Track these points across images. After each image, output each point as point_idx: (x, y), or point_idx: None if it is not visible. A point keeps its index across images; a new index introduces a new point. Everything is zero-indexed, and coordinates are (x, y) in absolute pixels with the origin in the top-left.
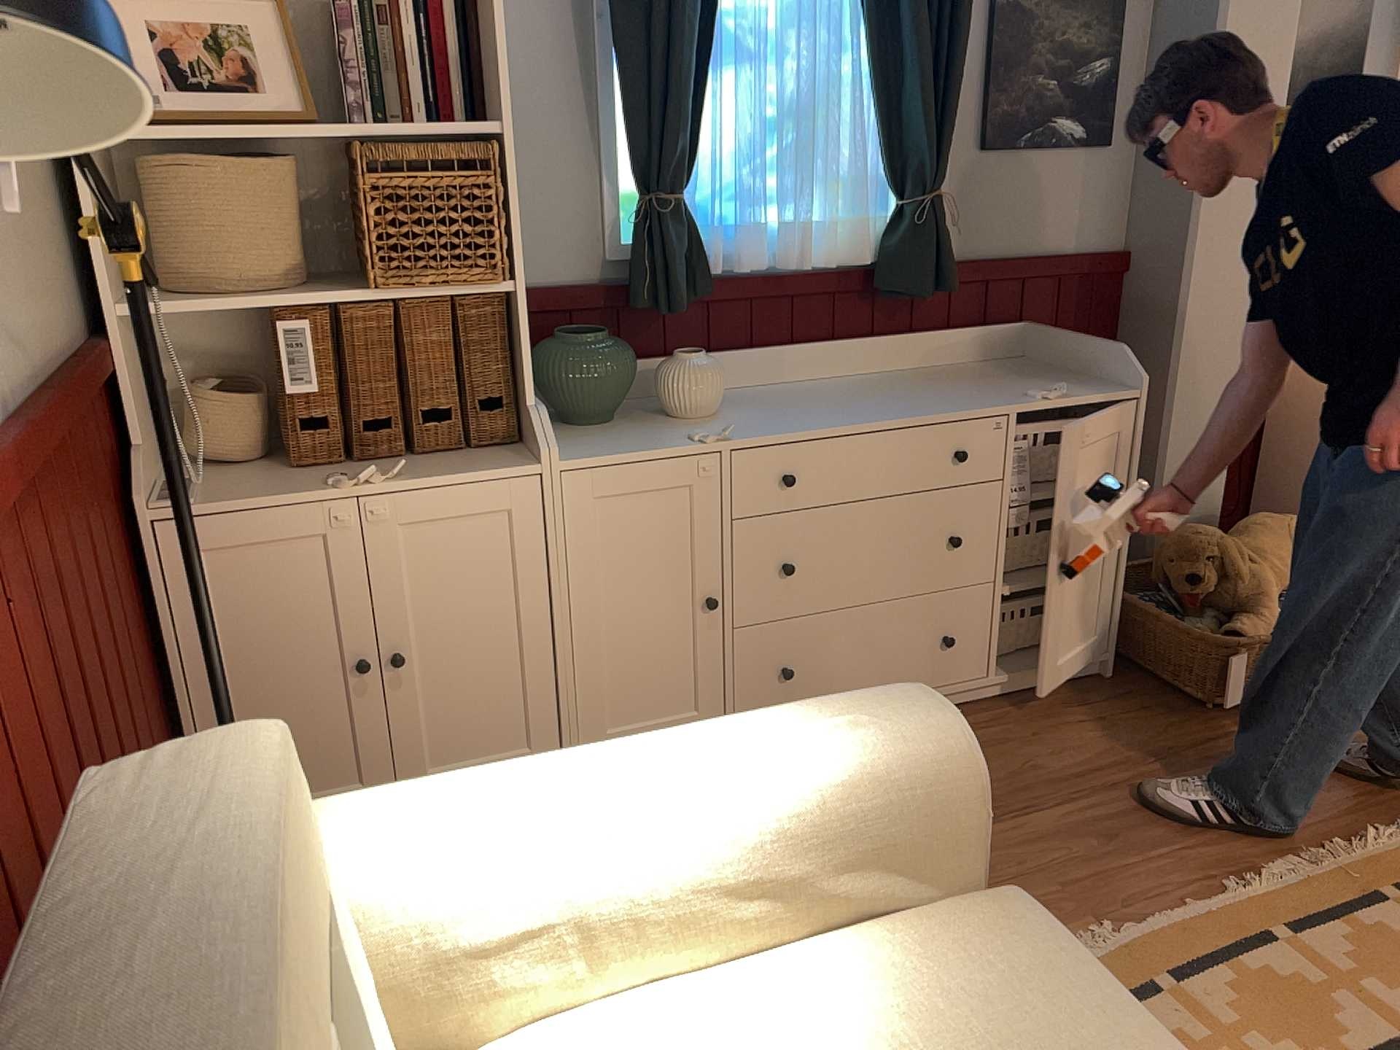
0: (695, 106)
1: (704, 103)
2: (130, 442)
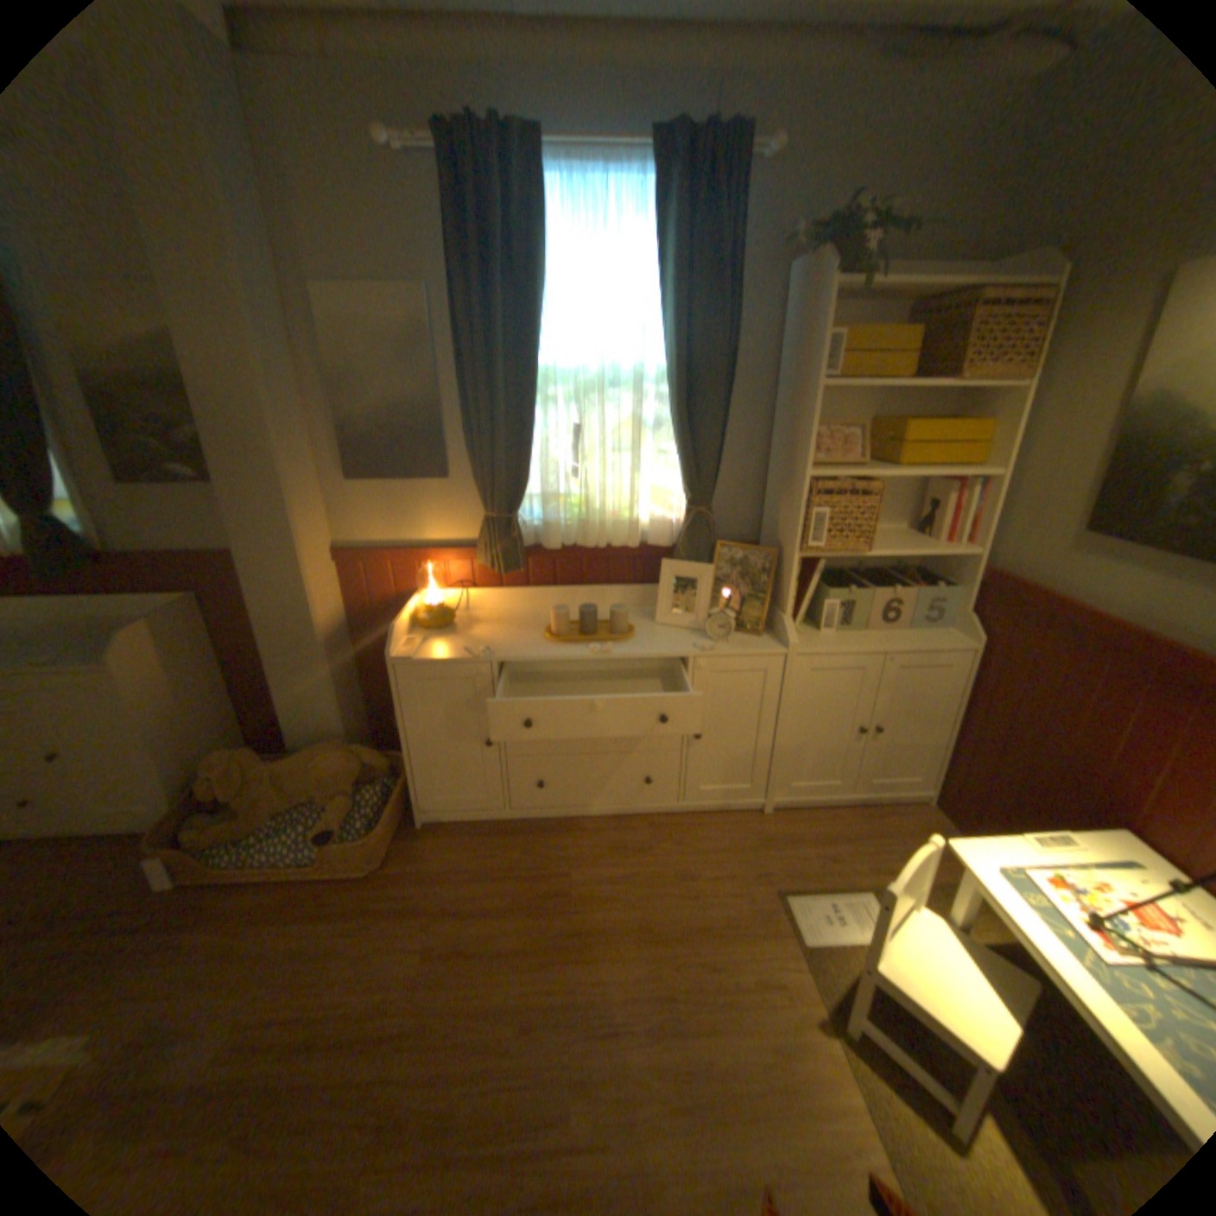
0: None
1: None
2: None
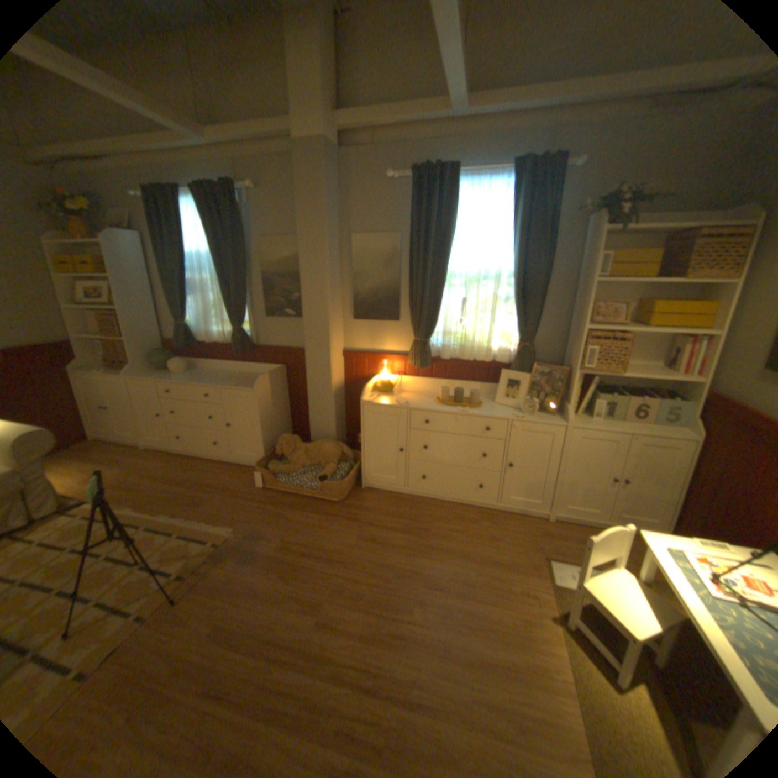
0: (180, 304)
1: (185, 303)
2: (75, 360)
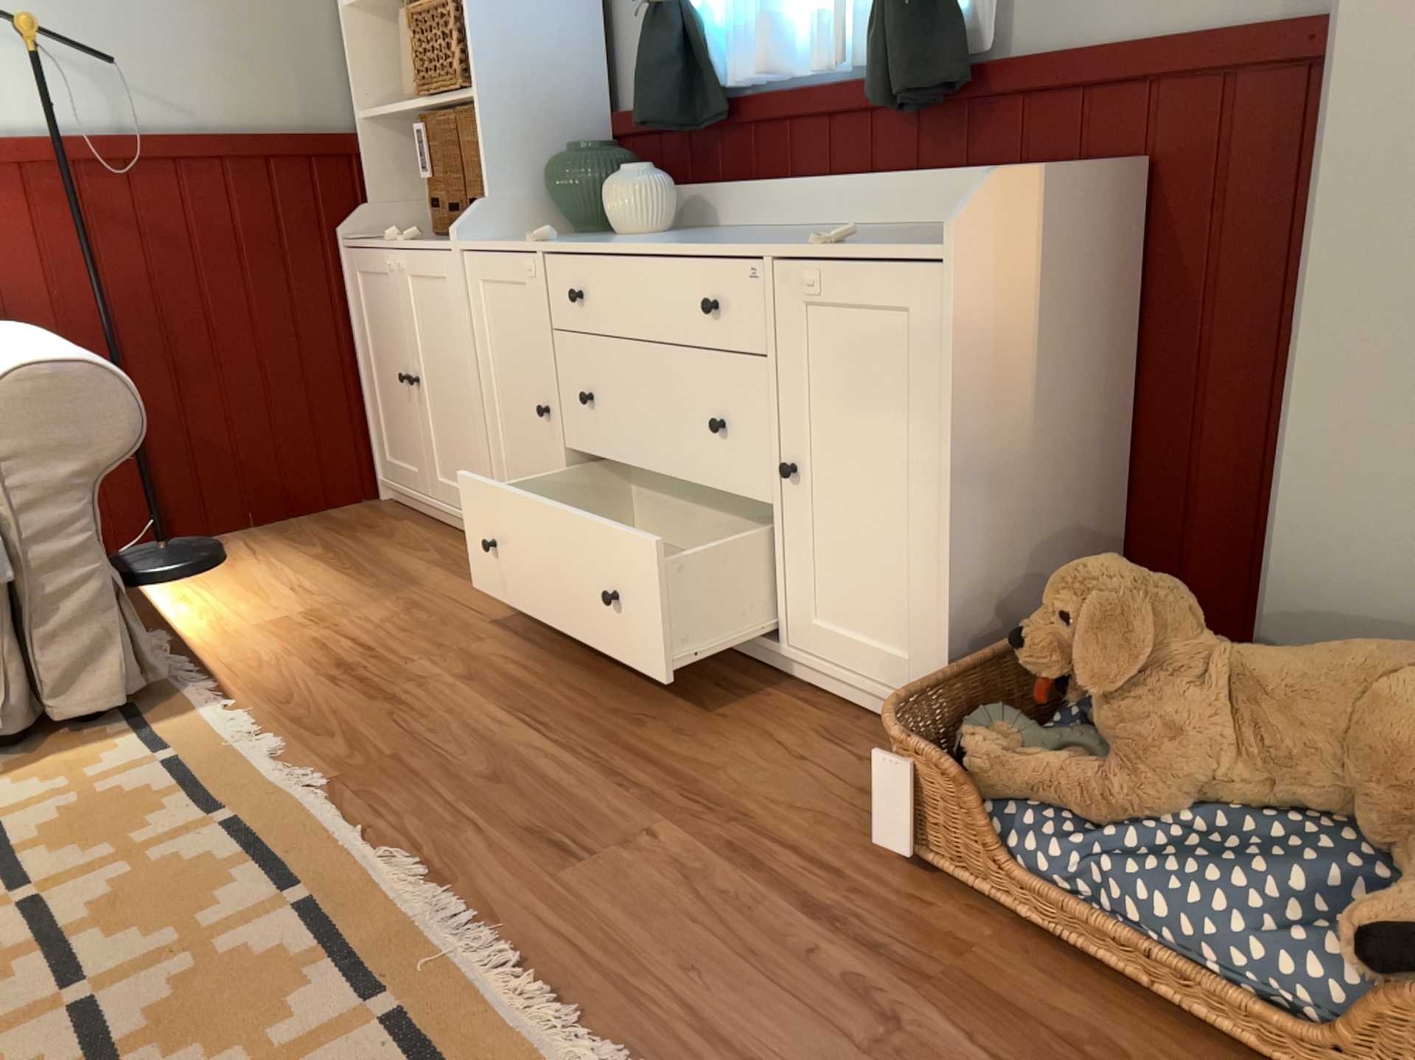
0: None
1: None
2: (370, 204)
